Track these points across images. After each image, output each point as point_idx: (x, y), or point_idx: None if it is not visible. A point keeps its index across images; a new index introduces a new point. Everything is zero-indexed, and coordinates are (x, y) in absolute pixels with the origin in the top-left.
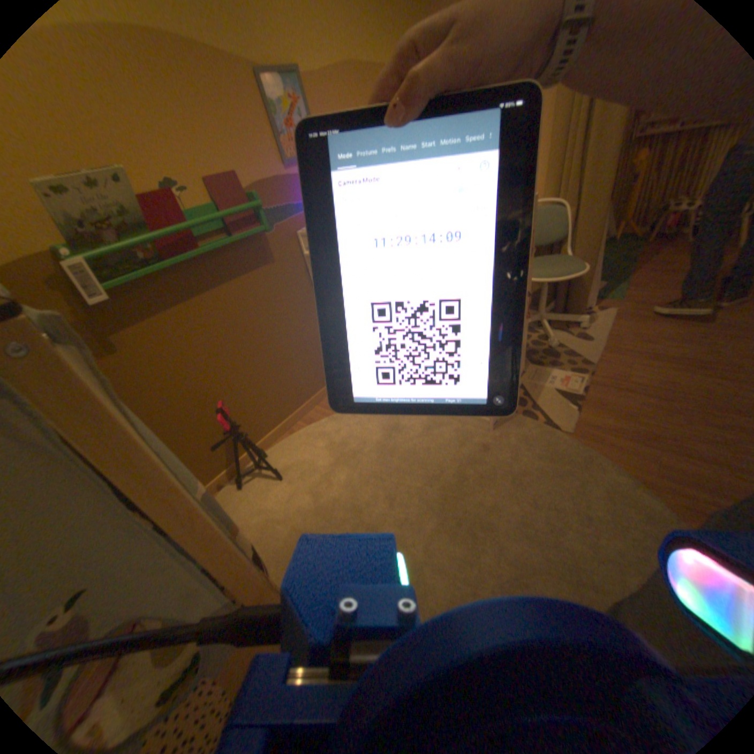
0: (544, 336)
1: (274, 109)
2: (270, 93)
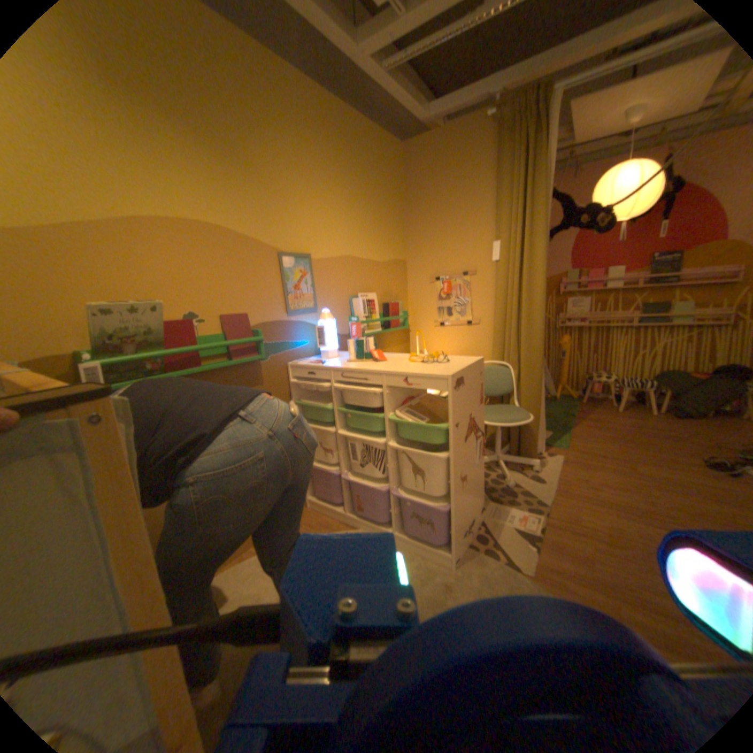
0: (502, 476)
1: (287, 278)
2: (286, 269)
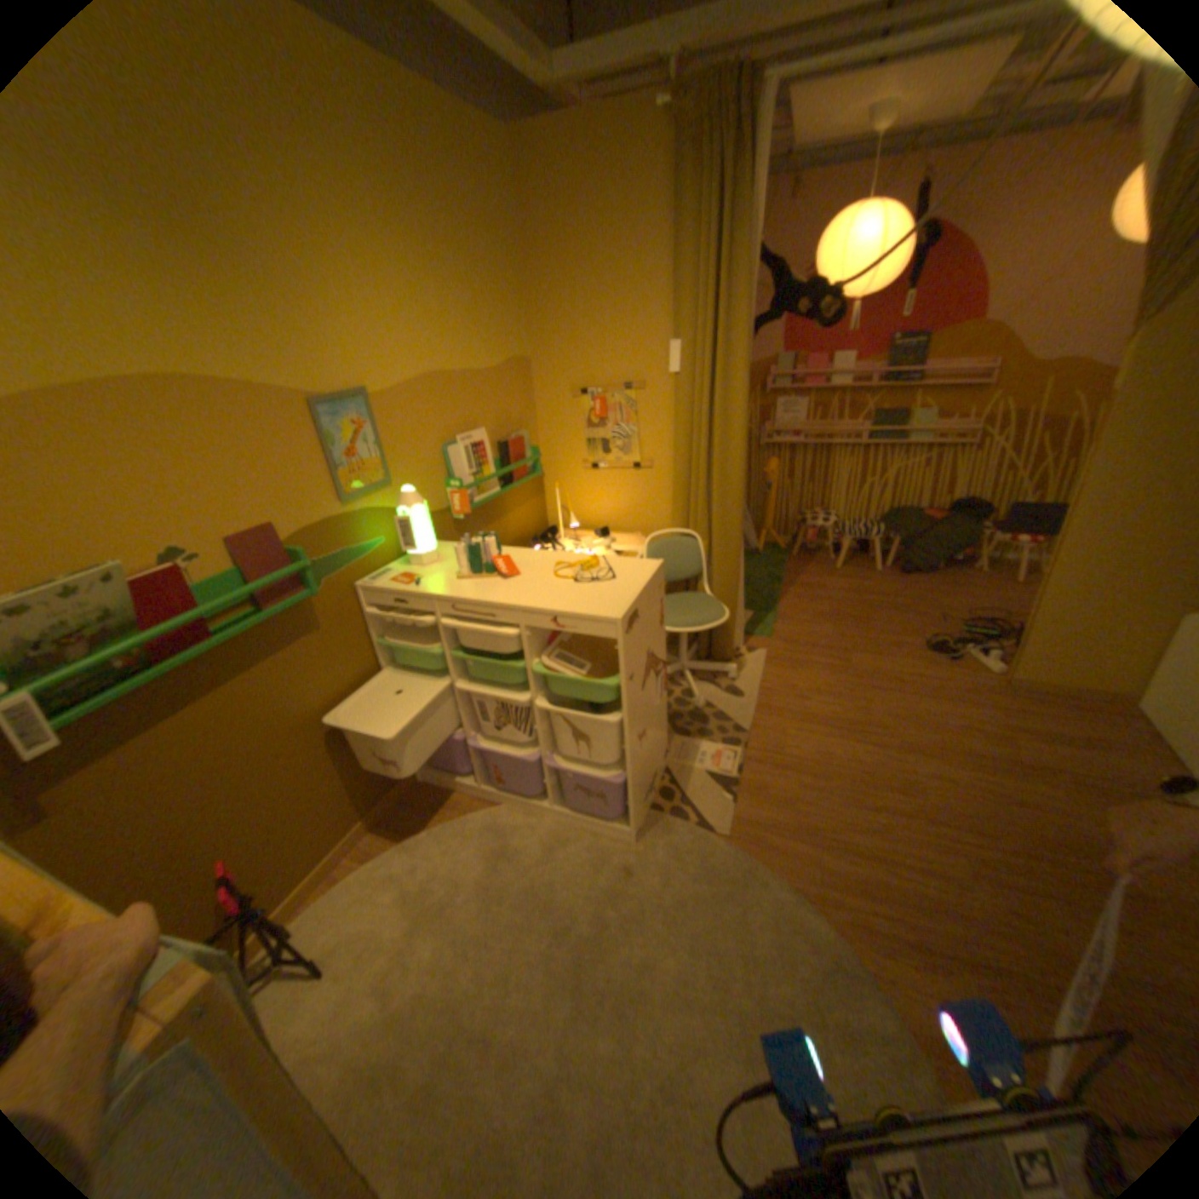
0: (689, 695)
1: (333, 442)
2: (328, 426)
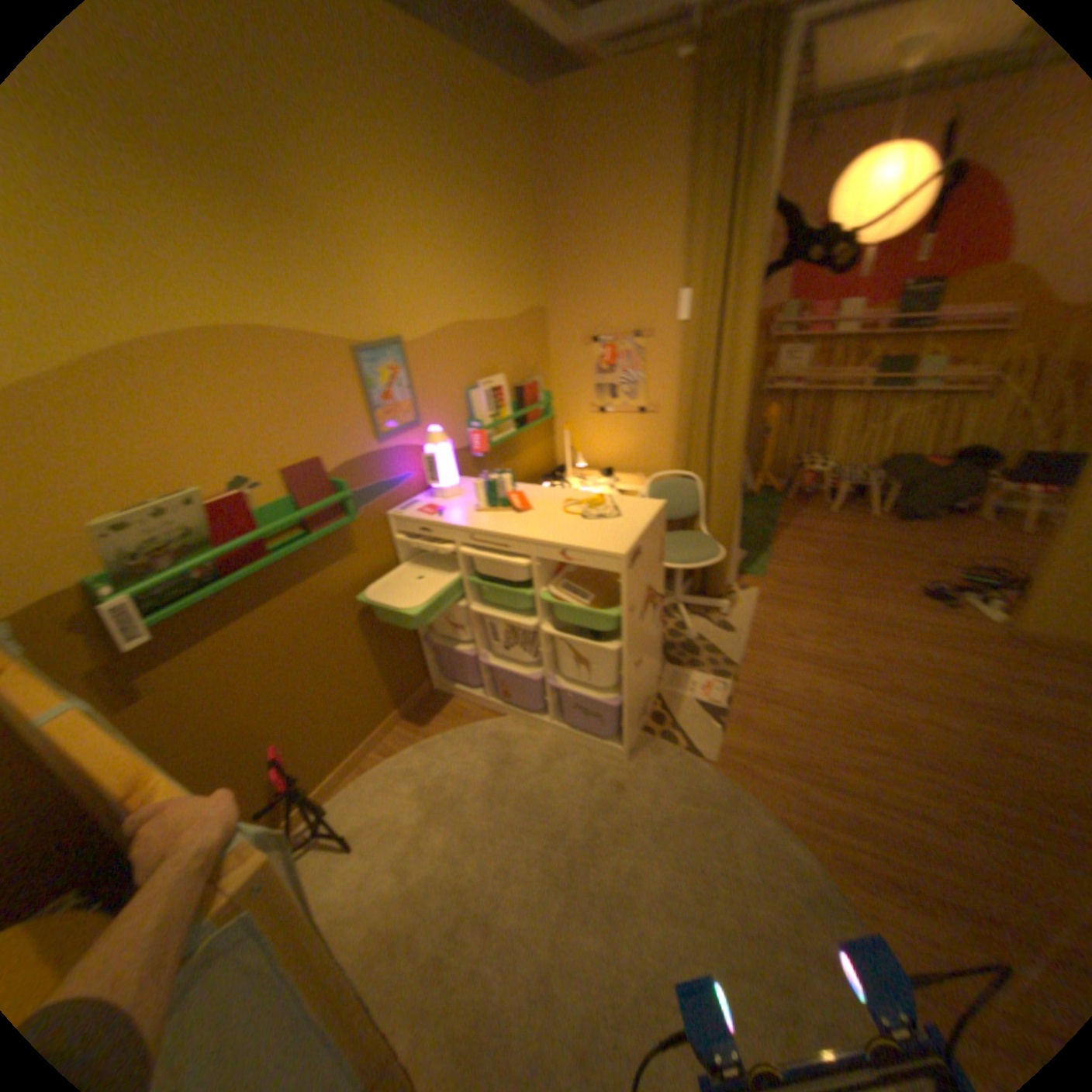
0: (681, 627)
1: (370, 385)
2: (366, 371)
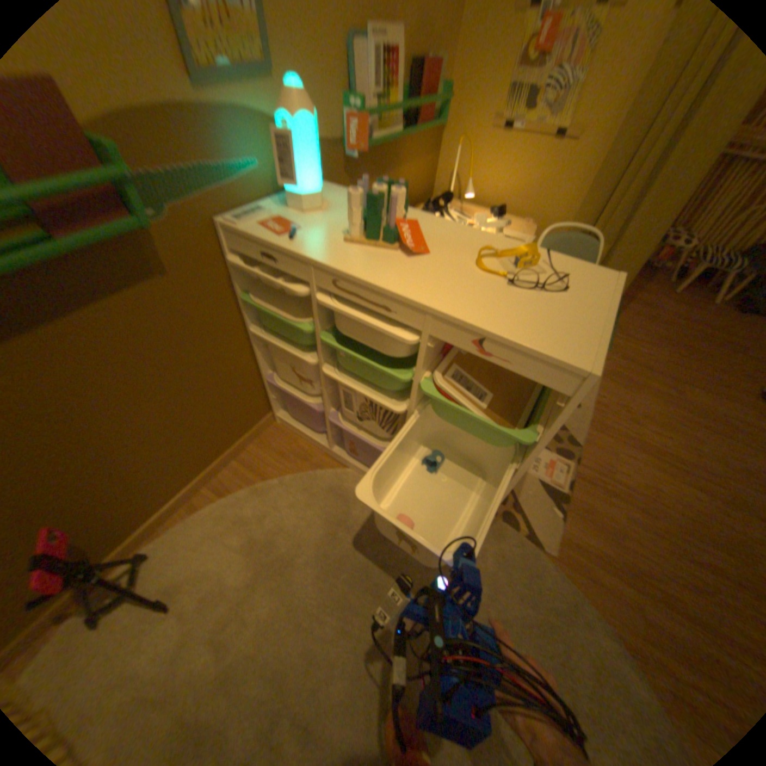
0: None
1: None
2: None
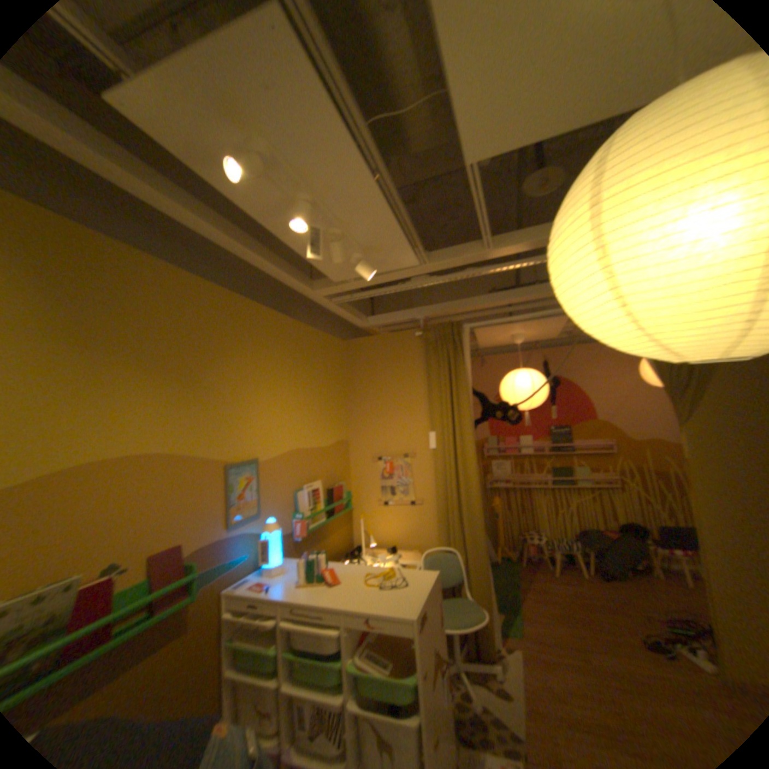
0: (468, 700)
1: (233, 490)
2: (233, 480)
